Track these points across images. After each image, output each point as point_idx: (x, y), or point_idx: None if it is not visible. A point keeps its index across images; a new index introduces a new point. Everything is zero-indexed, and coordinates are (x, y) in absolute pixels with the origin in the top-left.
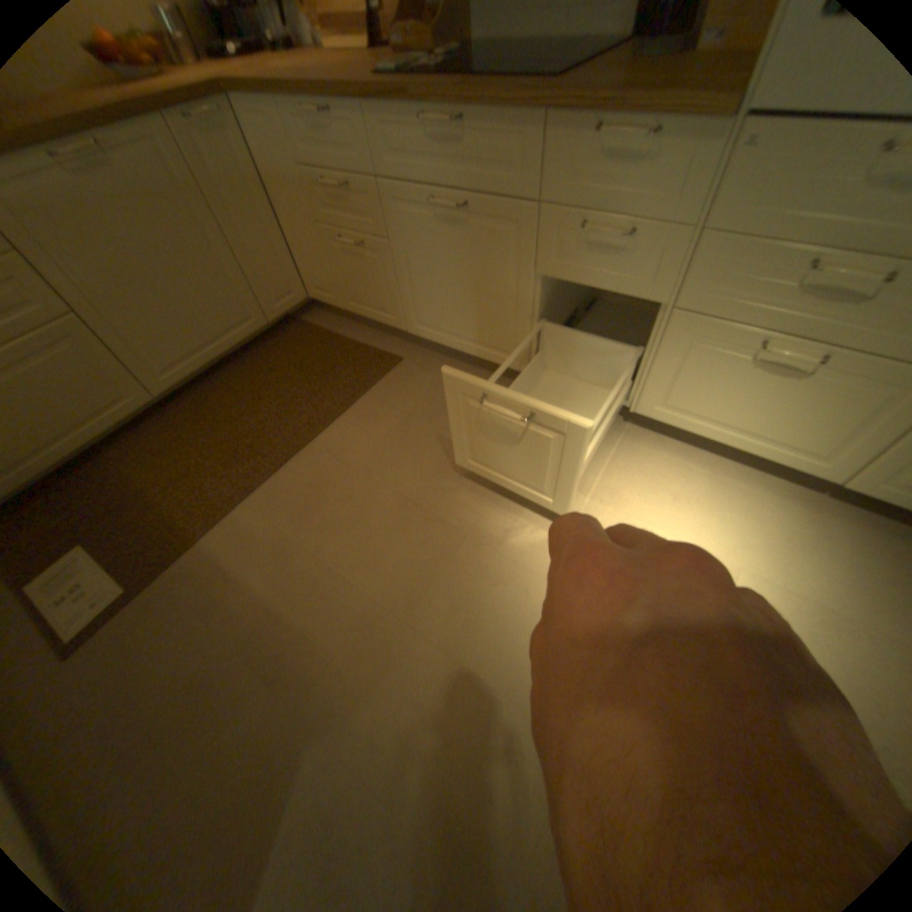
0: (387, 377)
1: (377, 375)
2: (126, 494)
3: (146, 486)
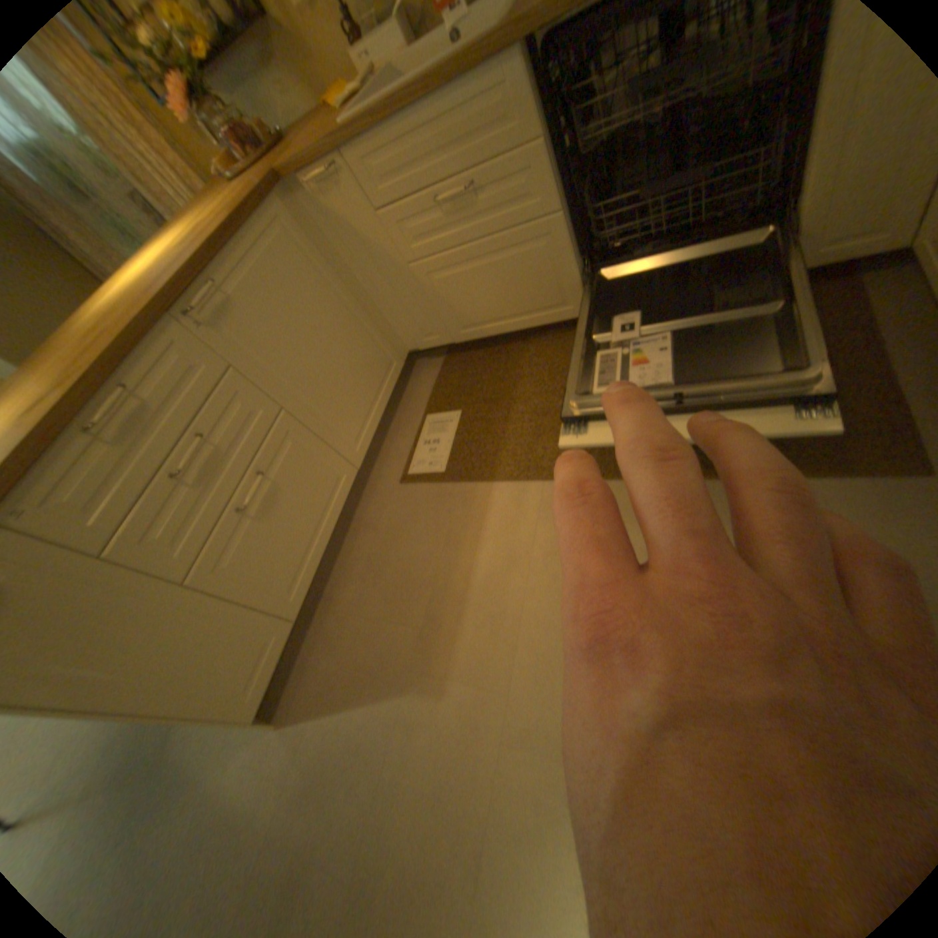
0: (856, 484)
1: (846, 466)
2: (508, 393)
3: (521, 398)
